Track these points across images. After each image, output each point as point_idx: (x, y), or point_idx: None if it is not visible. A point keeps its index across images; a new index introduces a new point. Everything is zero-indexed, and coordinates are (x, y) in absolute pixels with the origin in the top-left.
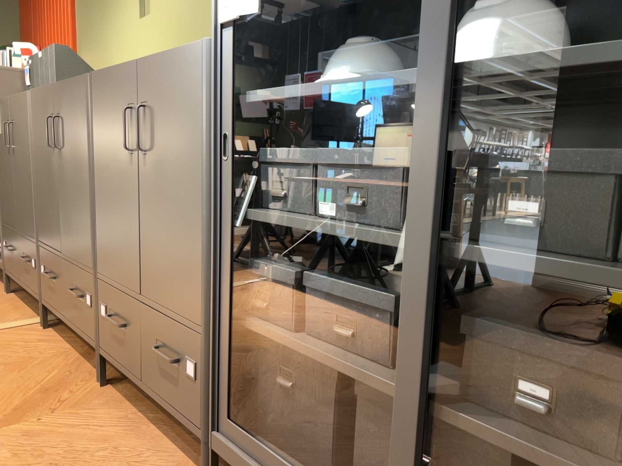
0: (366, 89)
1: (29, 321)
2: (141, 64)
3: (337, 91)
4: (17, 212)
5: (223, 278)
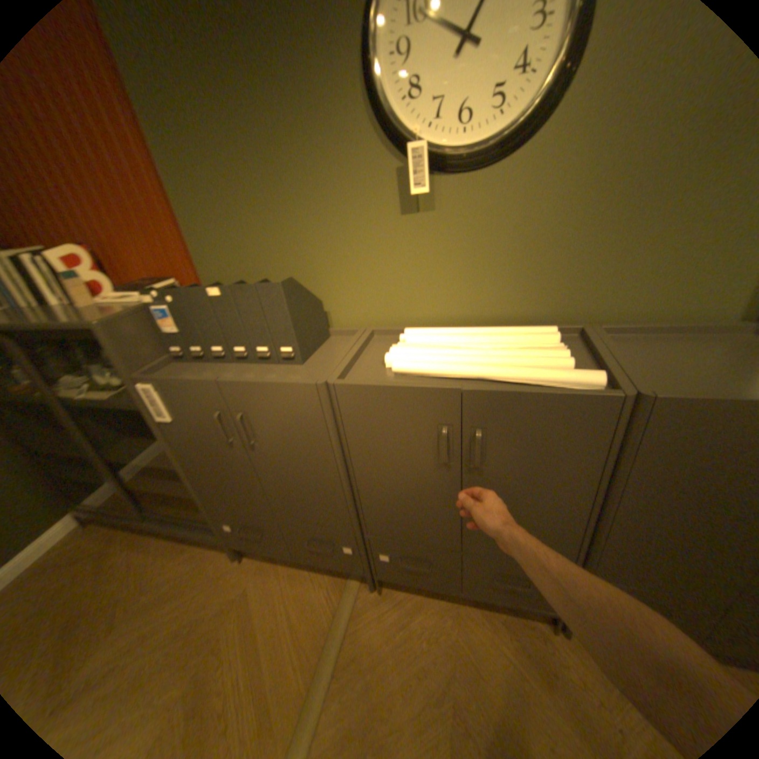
0: None
1: (352, 593)
2: None
3: None
4: (278, 504)
5: None
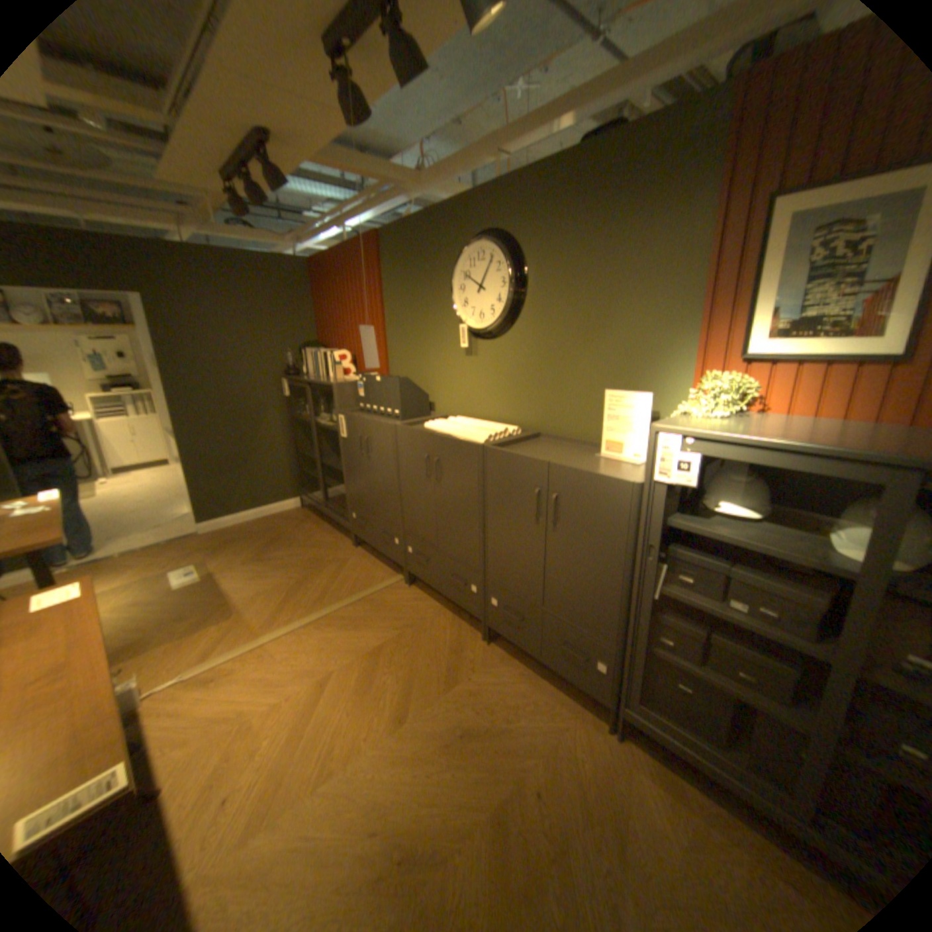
0: (789, 561)
1: (395, 579)
2: (554, 468)
3: (761, 553)
4: (374, 500)
5: (641, 626)
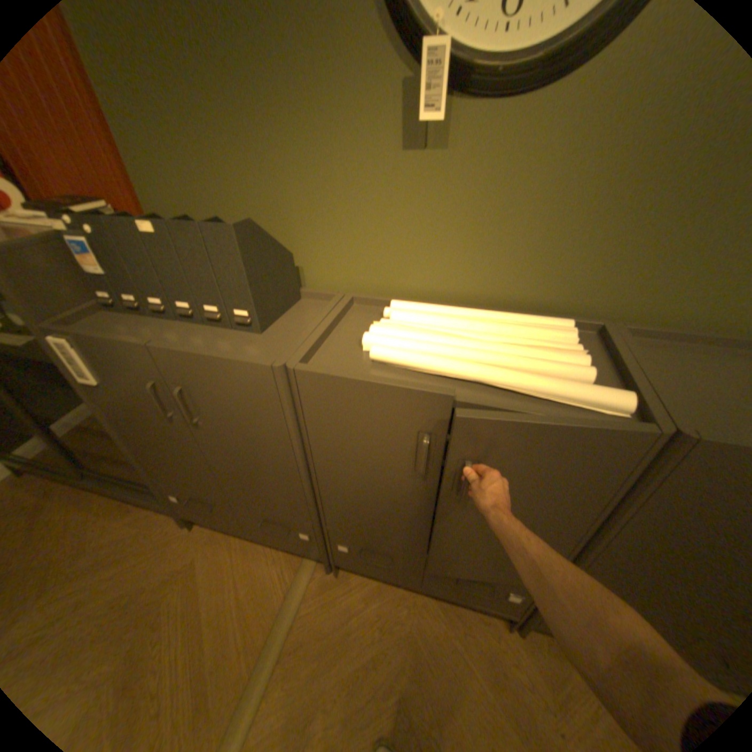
0: None
1: (307, 574)
2: None
3: None
4: (228, 484)
5: None
